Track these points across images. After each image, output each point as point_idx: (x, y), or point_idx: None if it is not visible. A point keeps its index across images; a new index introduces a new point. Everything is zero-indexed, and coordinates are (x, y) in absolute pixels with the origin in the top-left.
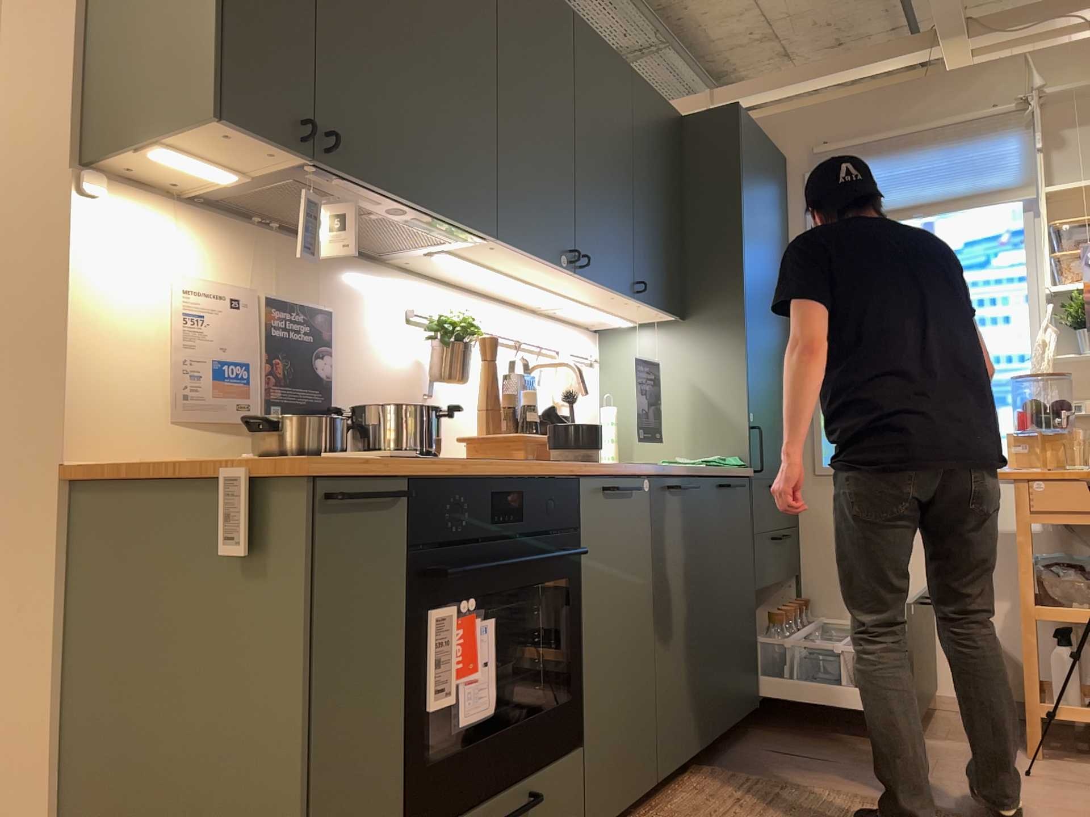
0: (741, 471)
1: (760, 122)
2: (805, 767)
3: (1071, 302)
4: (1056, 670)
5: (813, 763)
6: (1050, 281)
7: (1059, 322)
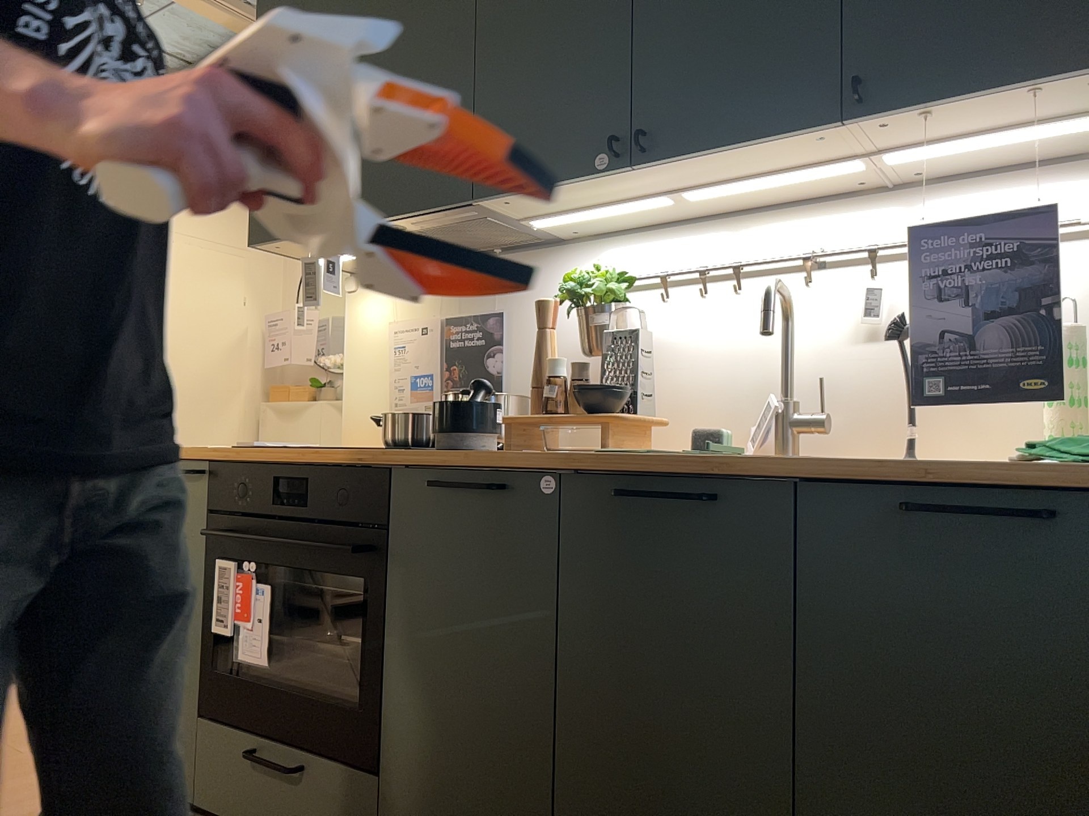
0: (1034, 474)
1: None
2: None
3: None
4: None
5: None
6: None
7: None
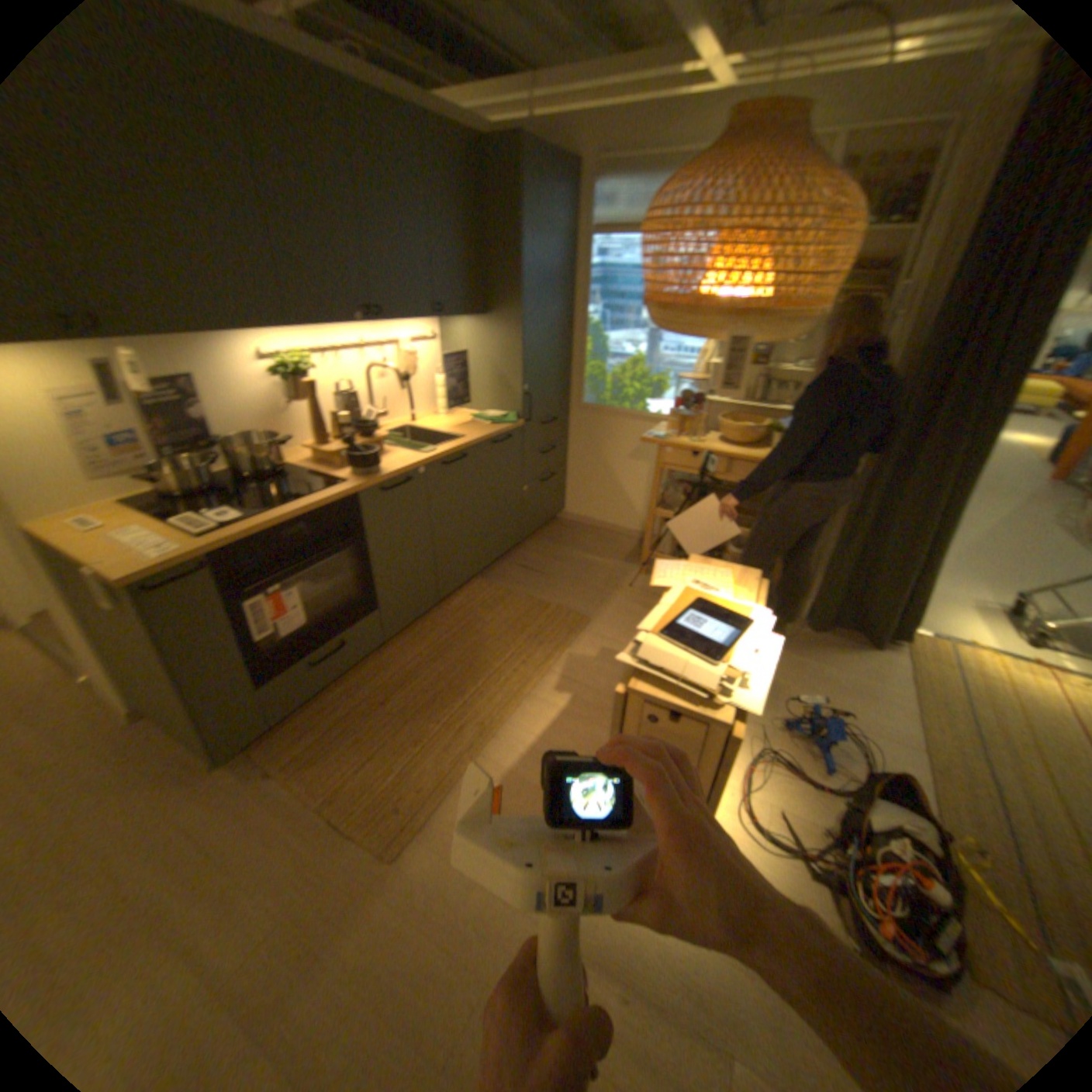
0: (509, 430)
1: (567, 117)
2: (529, 579)
3: None
4: (663, 536)
5: (534, 576)
6: None
7: None
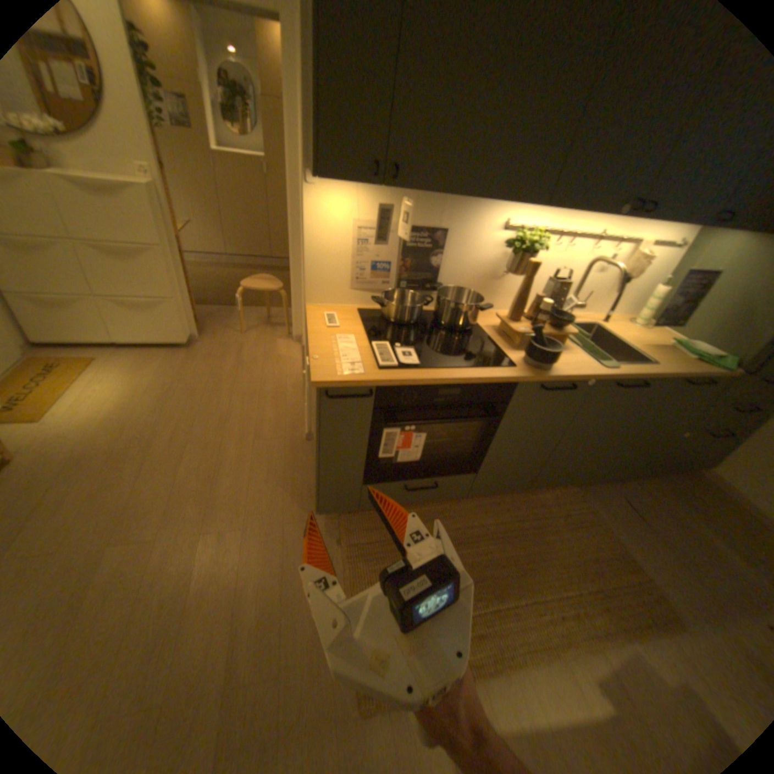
0: (718, 375)
1: None
2: (630, 521)
3: None
4: None
5: (638, 522)
6: None
7: None
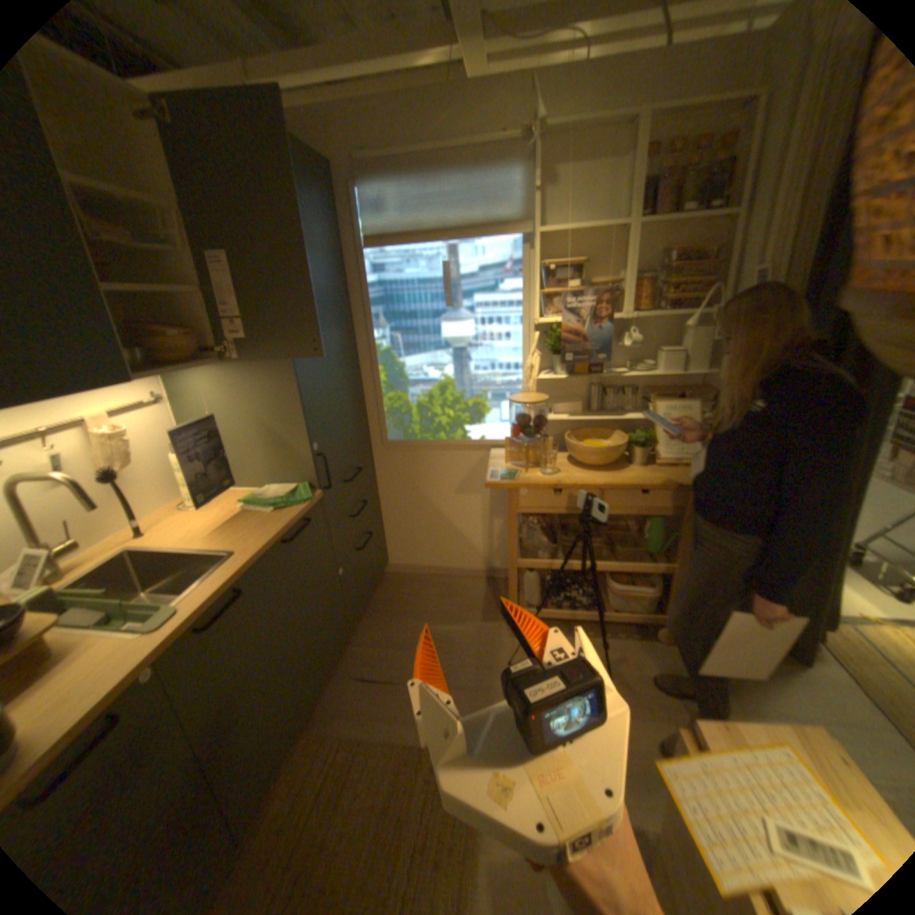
0: (303, 512)
1: (299, 112)
2: (375, 702)
3: (551, 327)
4: (526, 582)
5: (381, 692)
6: (539, 307)
7: (542, 342)
